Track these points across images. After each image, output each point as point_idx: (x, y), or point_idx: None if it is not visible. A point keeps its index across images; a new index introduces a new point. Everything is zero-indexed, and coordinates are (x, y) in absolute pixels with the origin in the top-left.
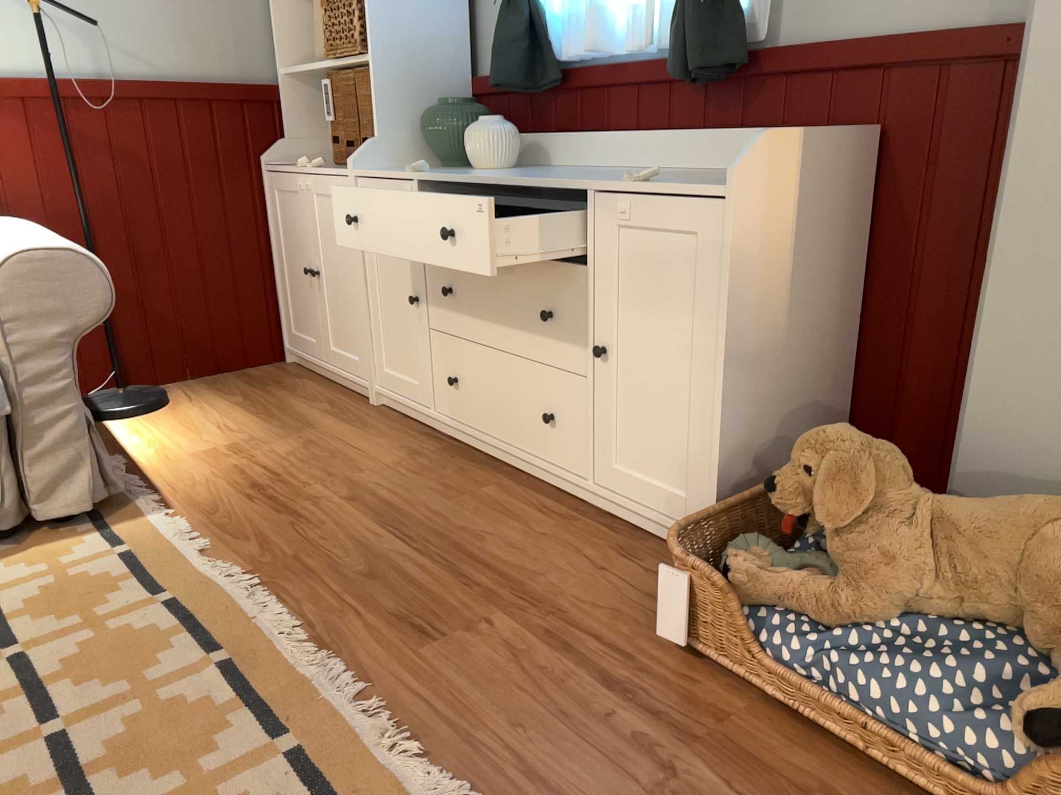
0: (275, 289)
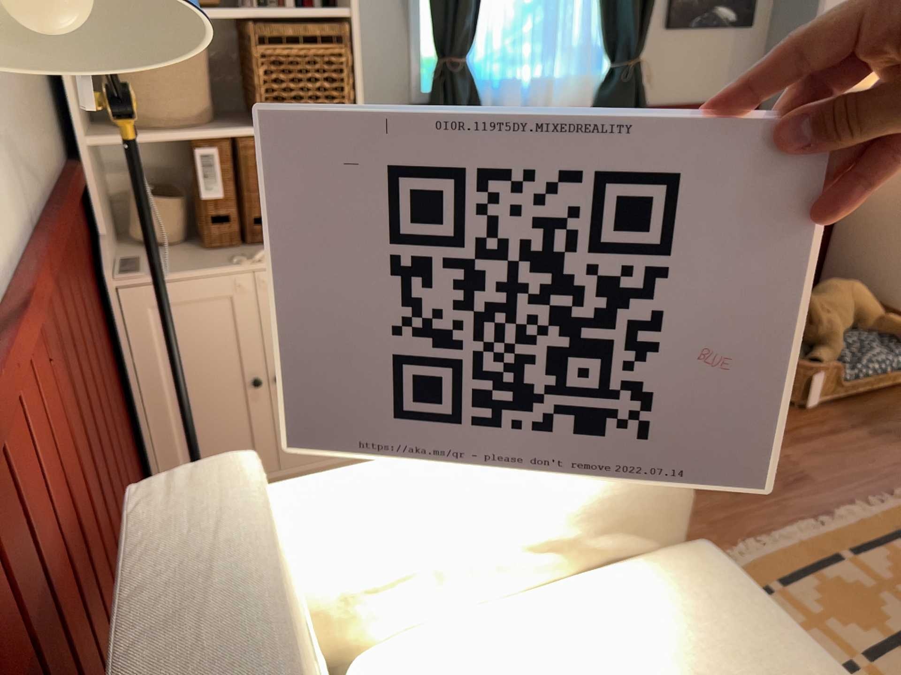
0: (137, 436)
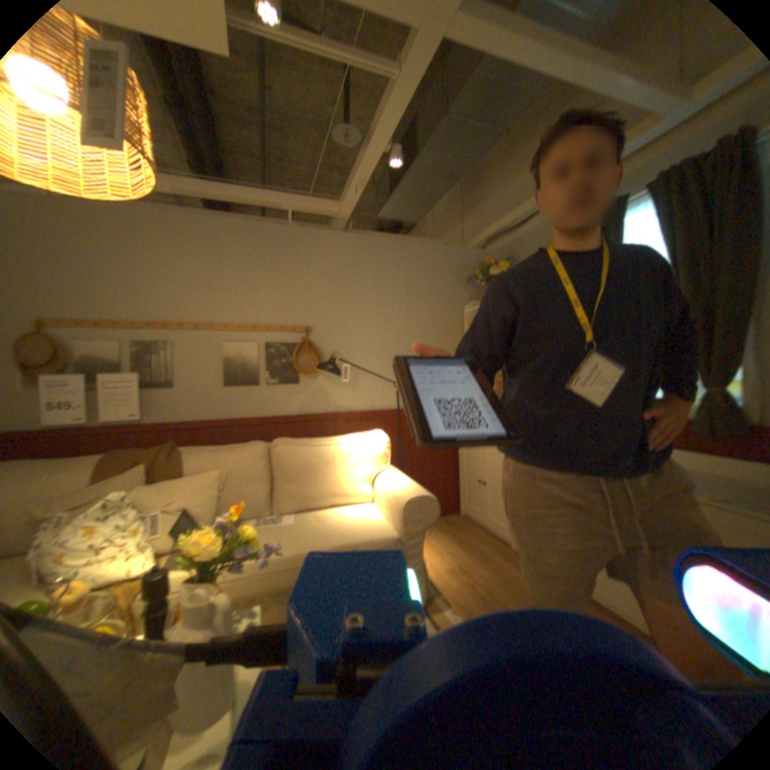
0: (459, 483)
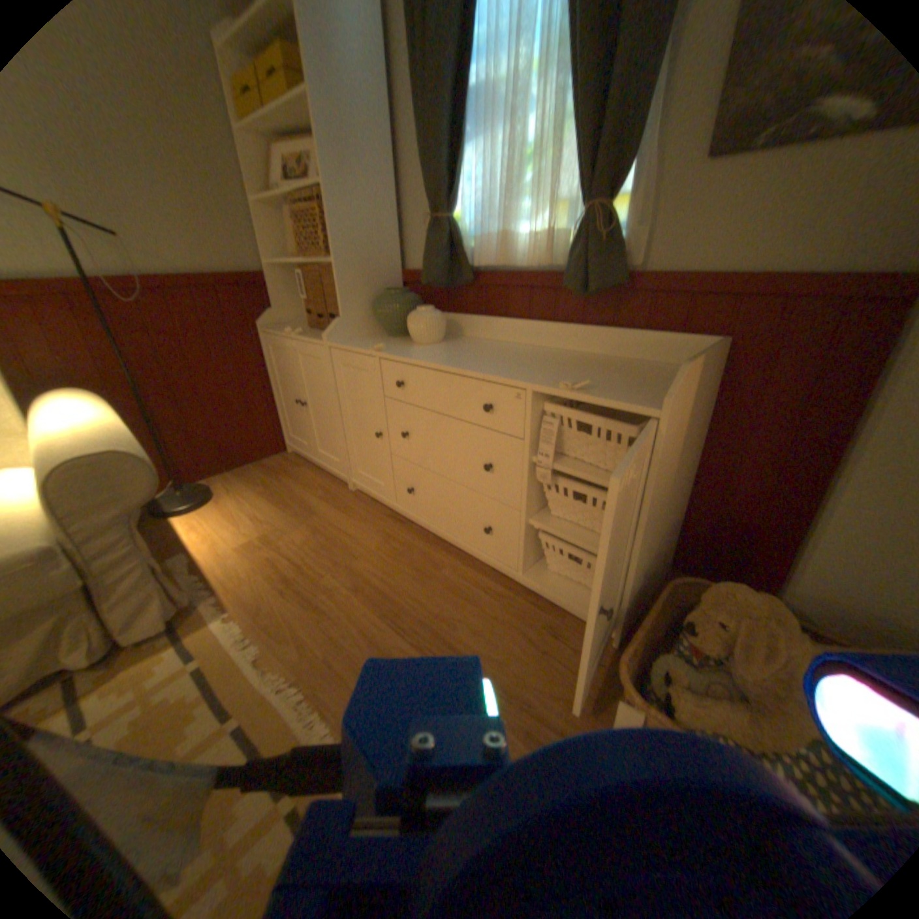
0: (276, 407)
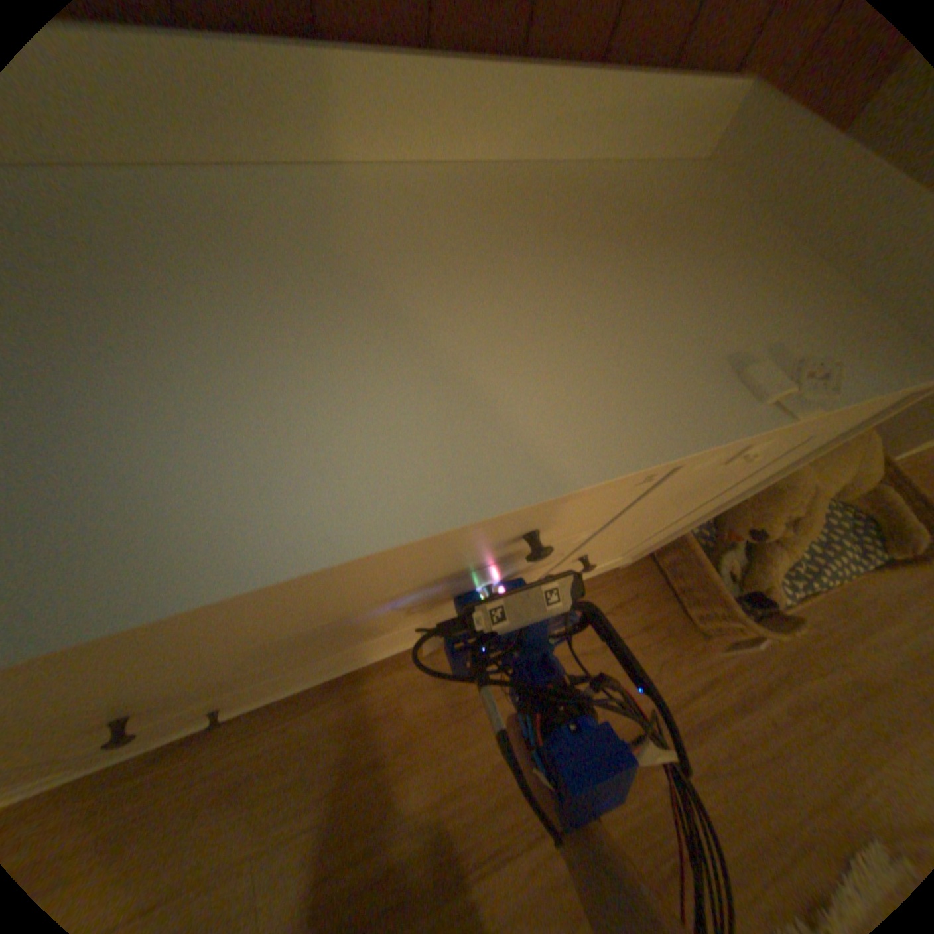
0: None
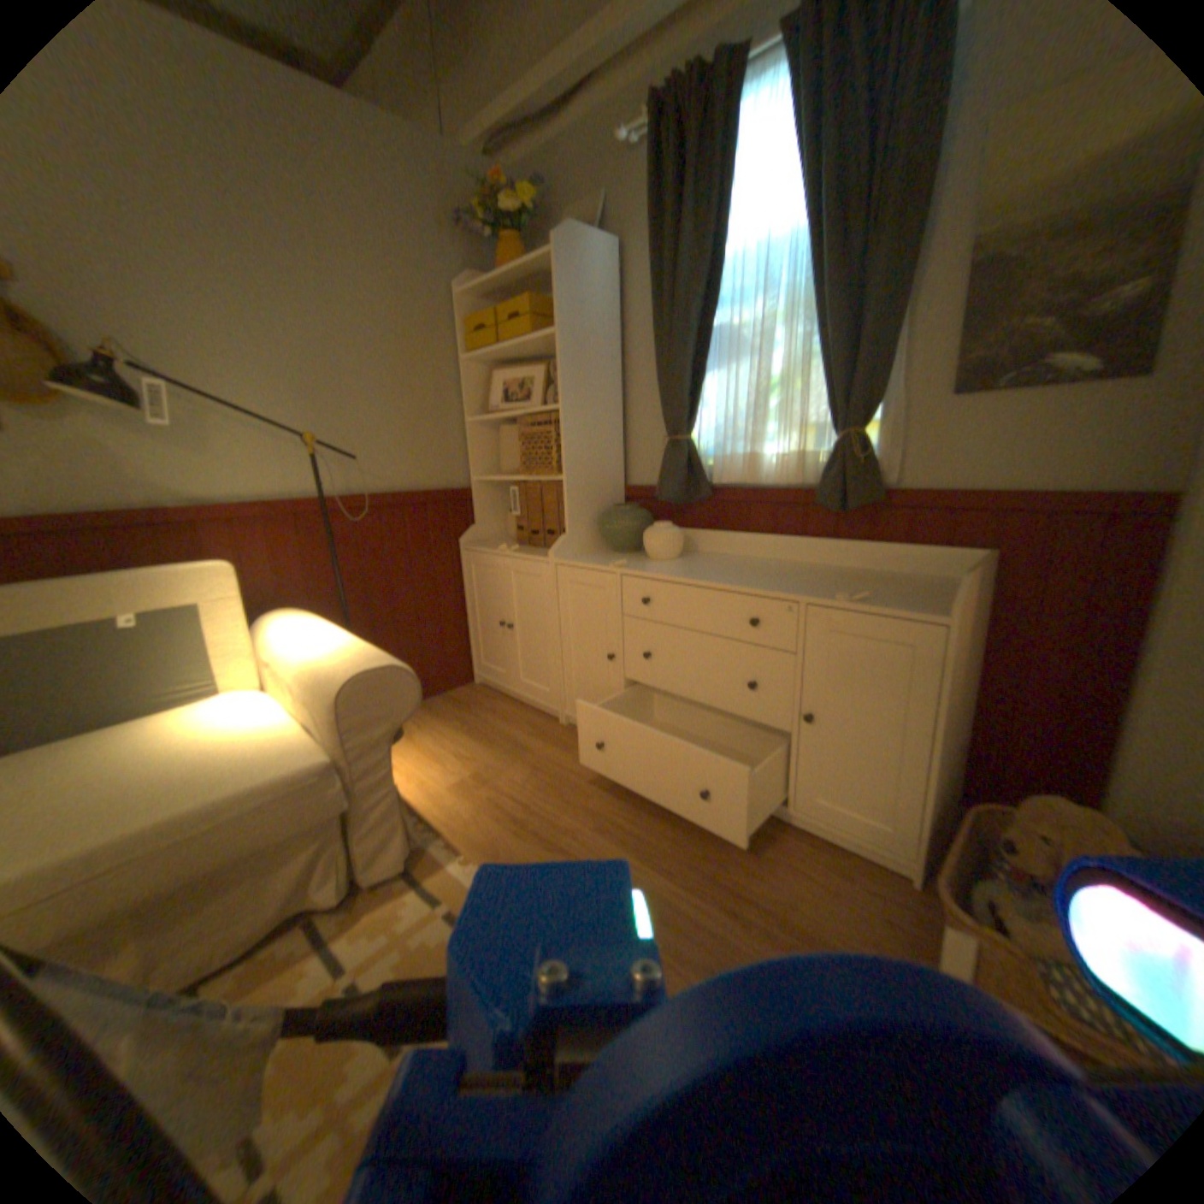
0: (468, 630)
